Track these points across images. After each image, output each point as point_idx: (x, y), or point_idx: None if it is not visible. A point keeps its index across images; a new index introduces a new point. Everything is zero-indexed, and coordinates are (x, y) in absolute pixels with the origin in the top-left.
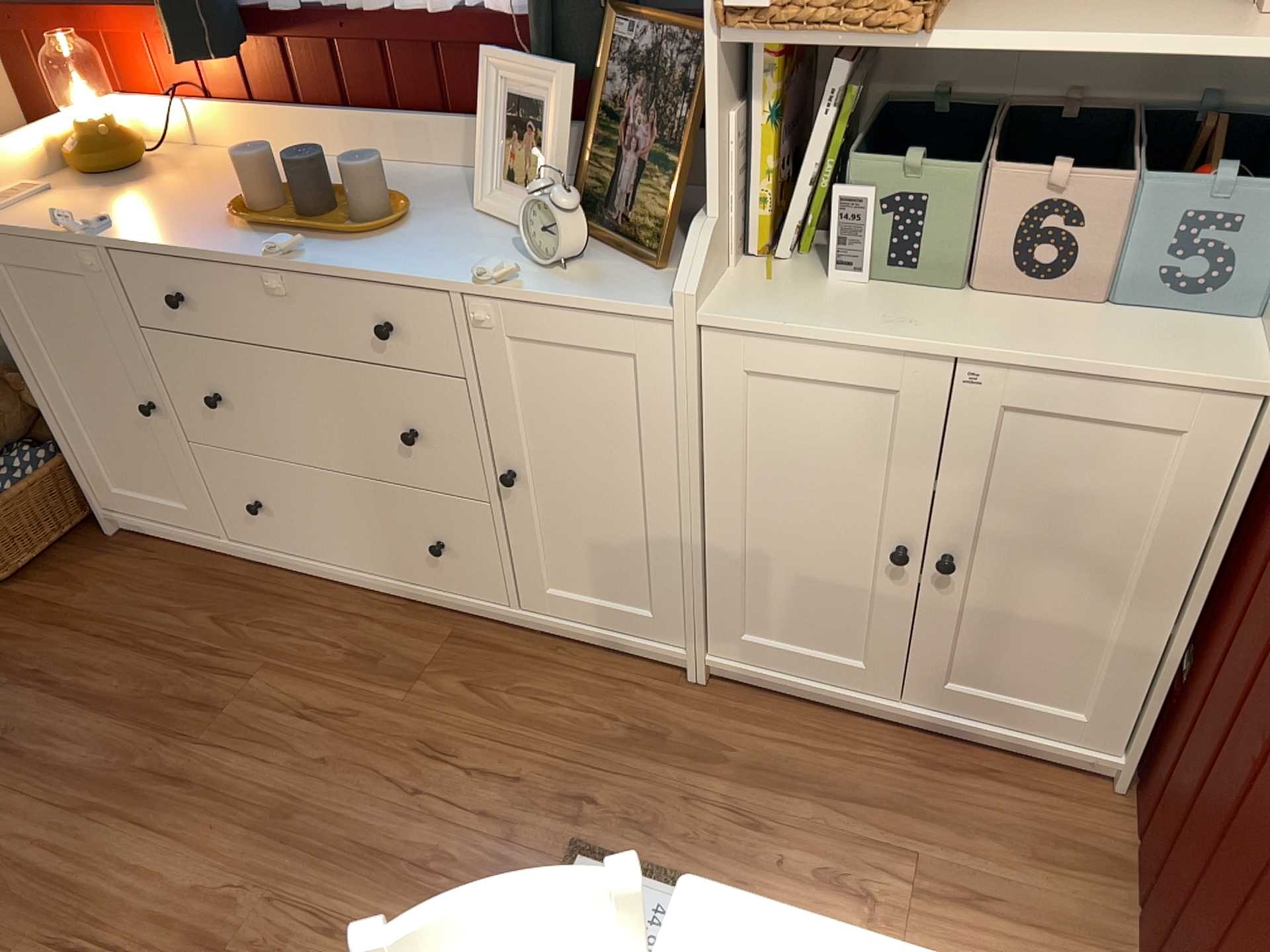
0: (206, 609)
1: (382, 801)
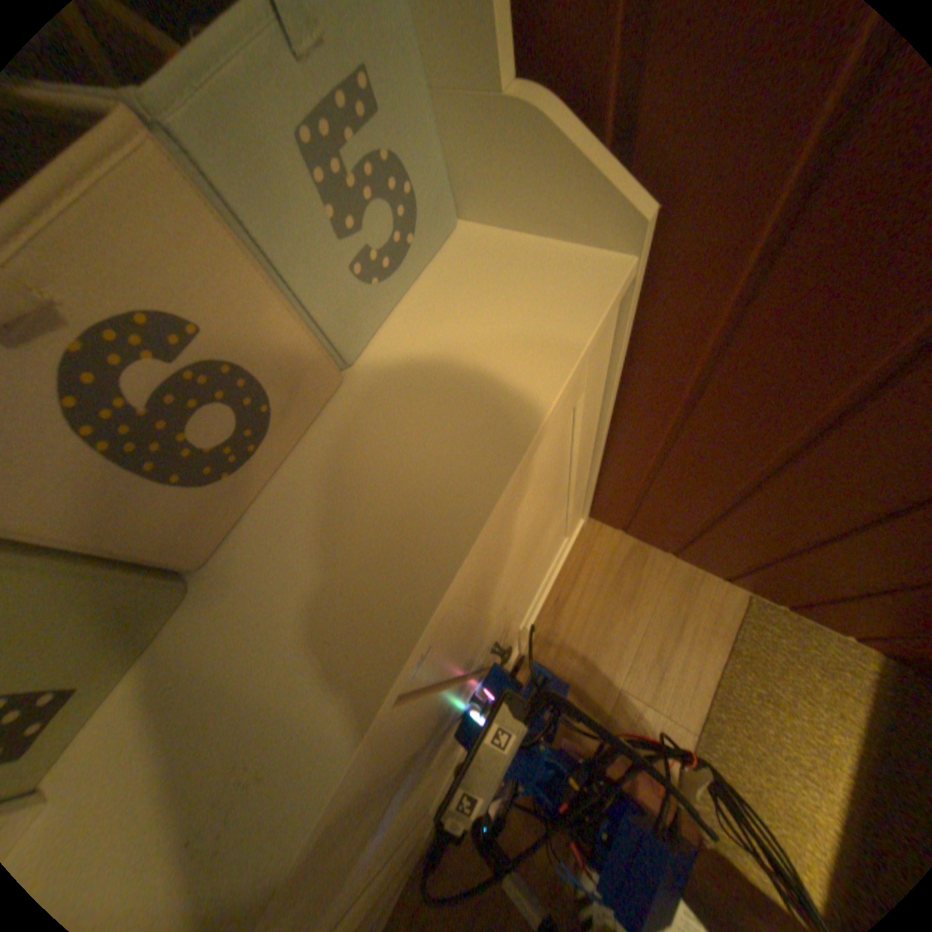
0: None
1: None
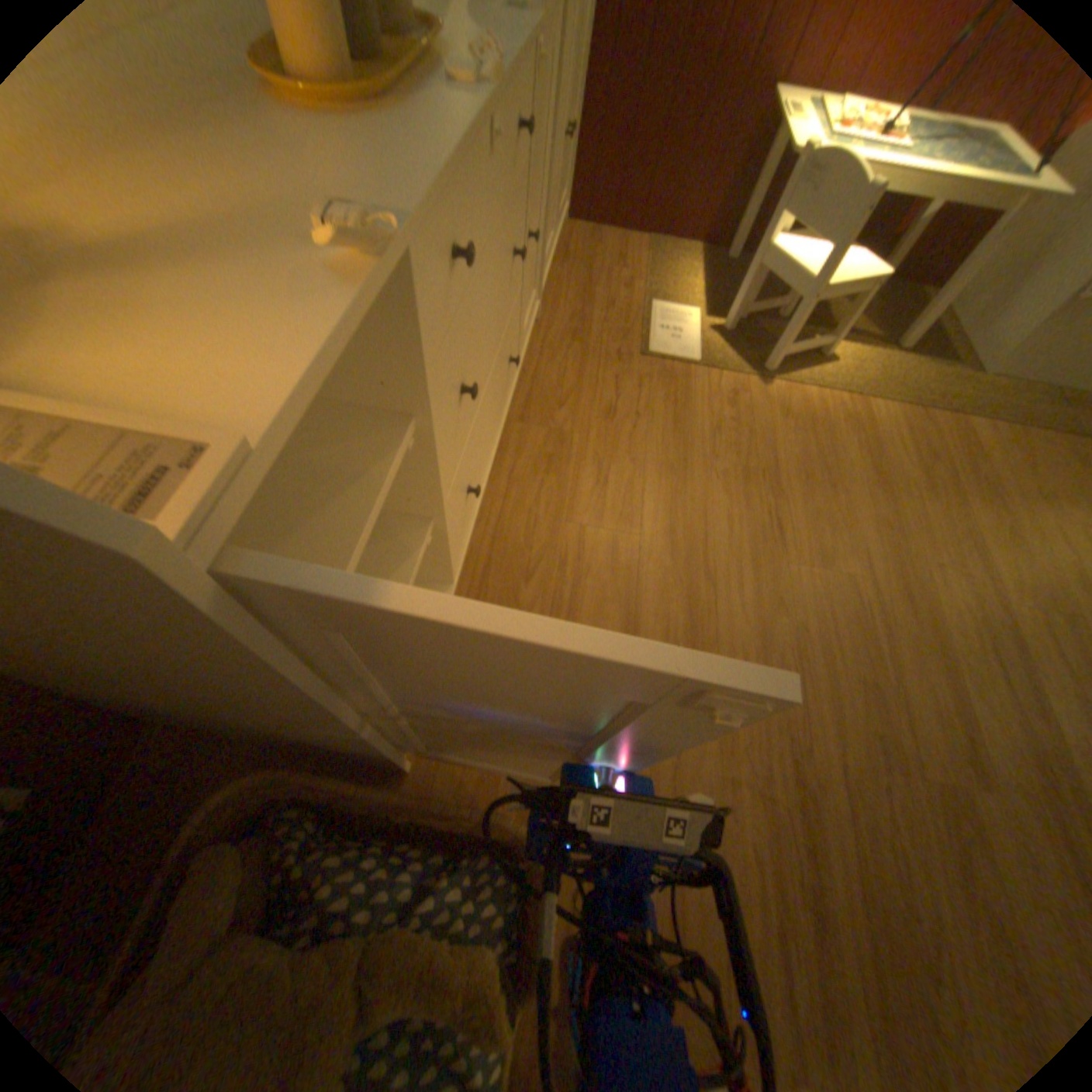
0: (519, 601)
1: (650, 430)
